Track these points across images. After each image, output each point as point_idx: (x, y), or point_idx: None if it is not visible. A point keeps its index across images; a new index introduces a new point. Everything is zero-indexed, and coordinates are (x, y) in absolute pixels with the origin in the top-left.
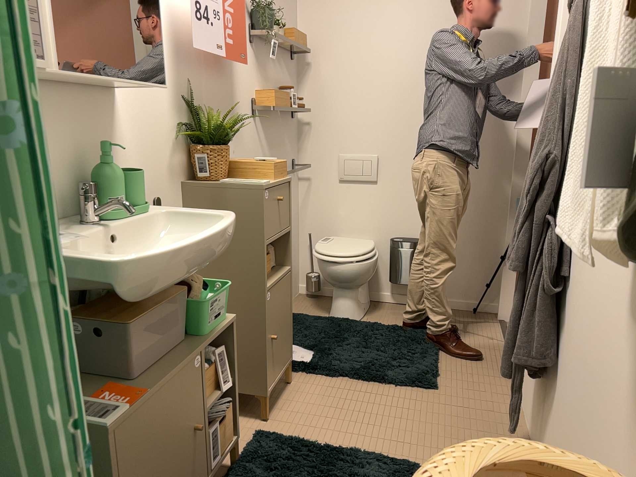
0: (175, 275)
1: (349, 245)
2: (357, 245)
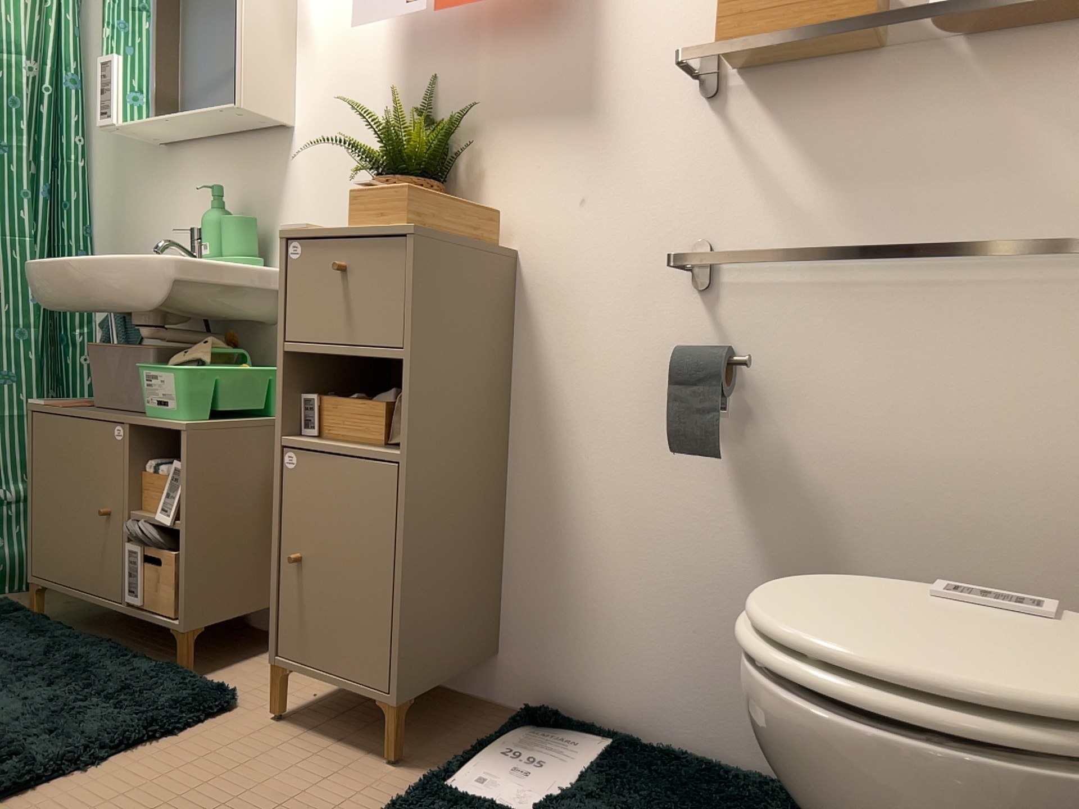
0: (47, 296)
1: (952, 631)
2: (970, 647)
